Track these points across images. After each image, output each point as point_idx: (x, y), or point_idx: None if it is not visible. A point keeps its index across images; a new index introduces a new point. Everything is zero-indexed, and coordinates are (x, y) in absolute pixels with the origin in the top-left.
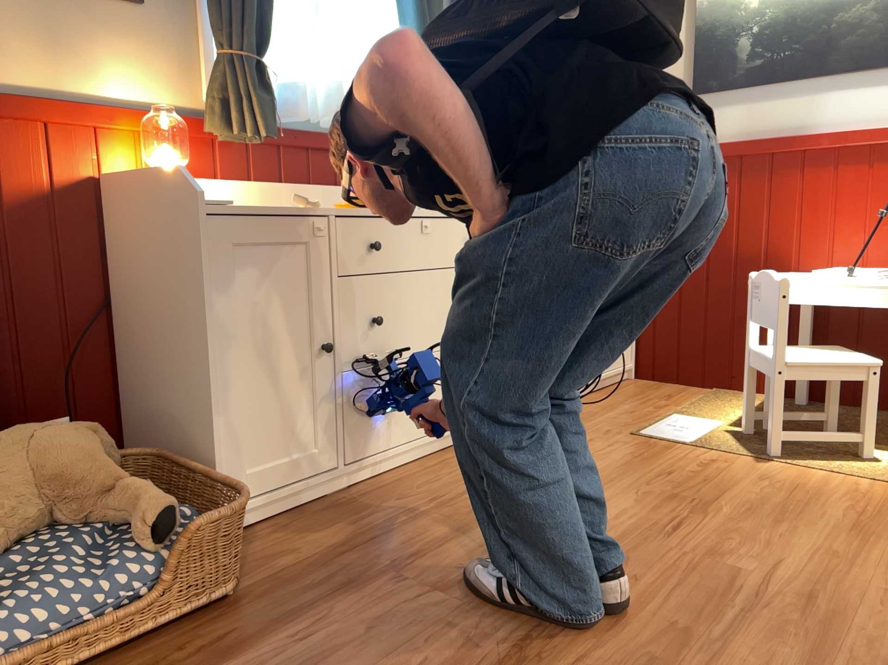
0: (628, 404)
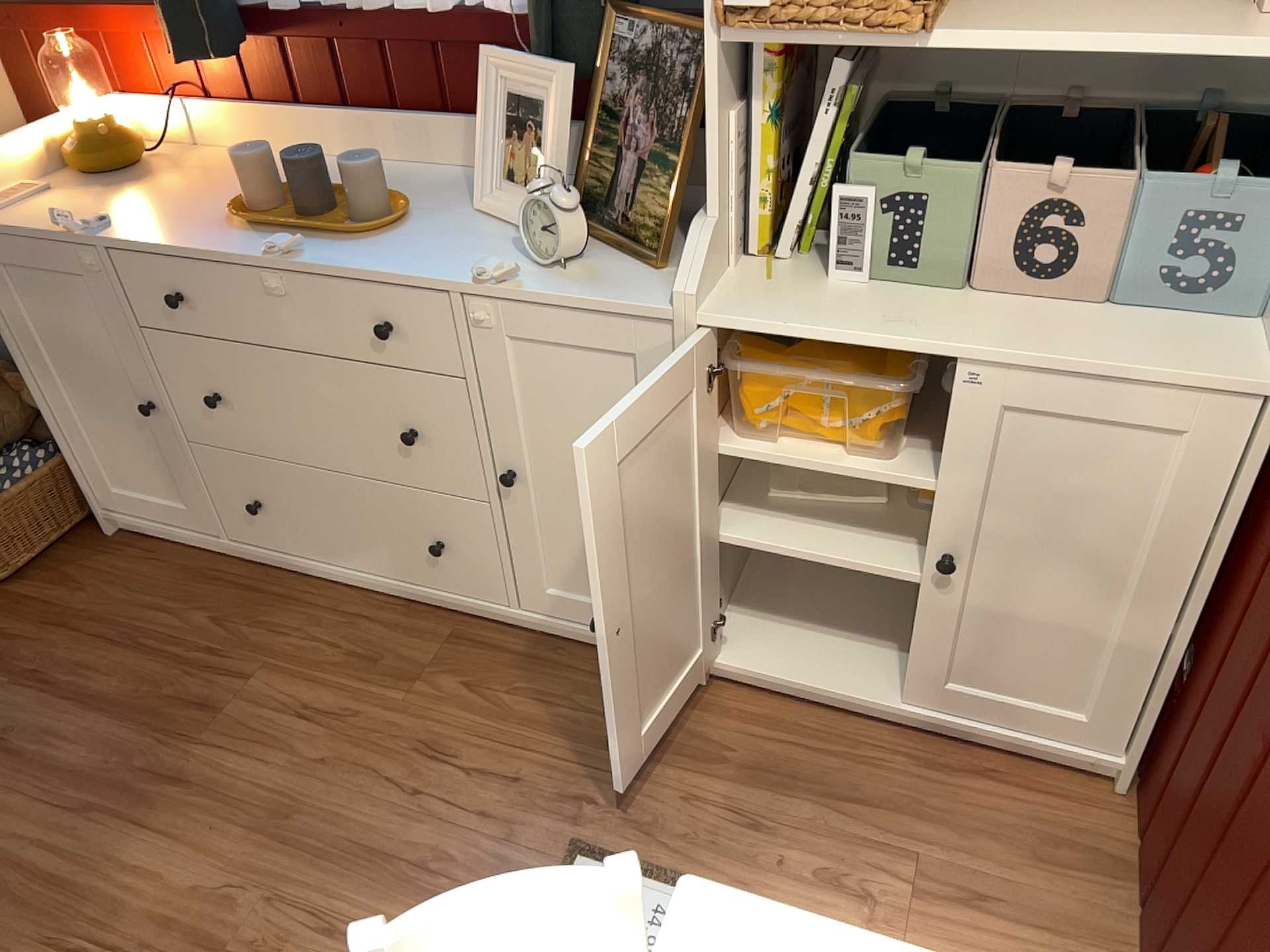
0: (823, 803)
